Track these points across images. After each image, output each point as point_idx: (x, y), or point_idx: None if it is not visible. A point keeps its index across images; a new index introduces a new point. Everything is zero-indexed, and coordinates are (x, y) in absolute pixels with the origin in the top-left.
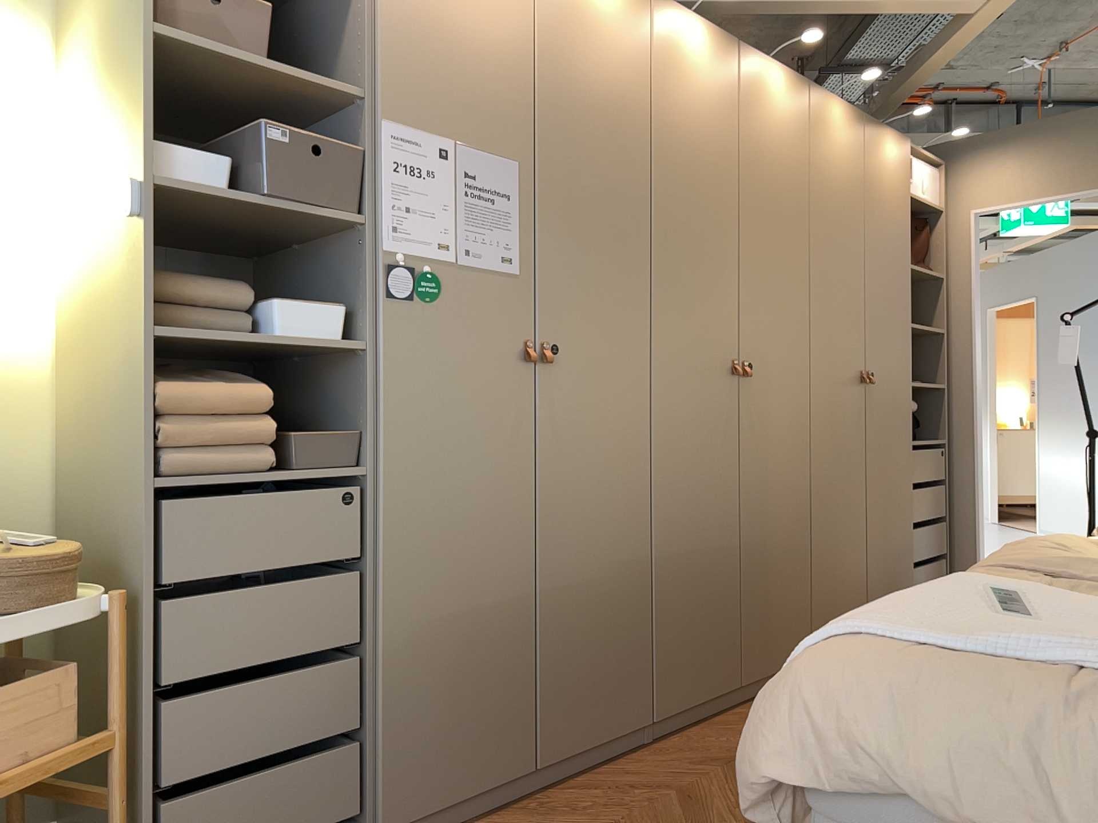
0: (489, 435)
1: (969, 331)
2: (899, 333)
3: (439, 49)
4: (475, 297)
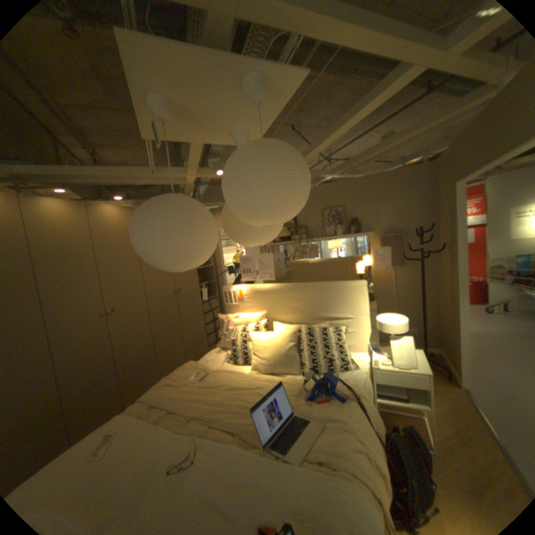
0: None
1: (224, 263)
2: (195, 272)
3: None
4: None
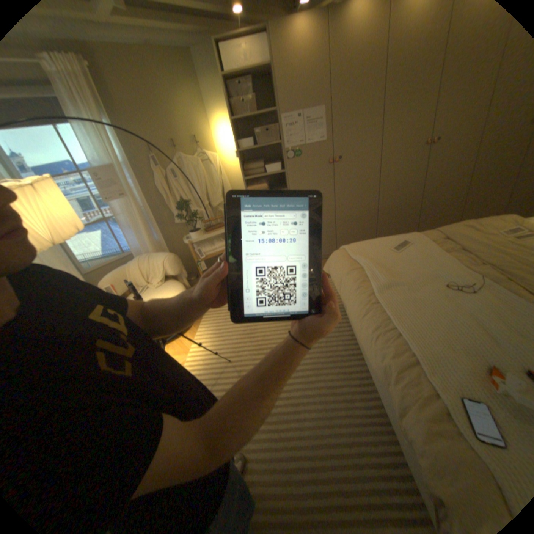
0: (321, 184)
1: None
2: None
3: (297, 82)
4: (314, 151)
